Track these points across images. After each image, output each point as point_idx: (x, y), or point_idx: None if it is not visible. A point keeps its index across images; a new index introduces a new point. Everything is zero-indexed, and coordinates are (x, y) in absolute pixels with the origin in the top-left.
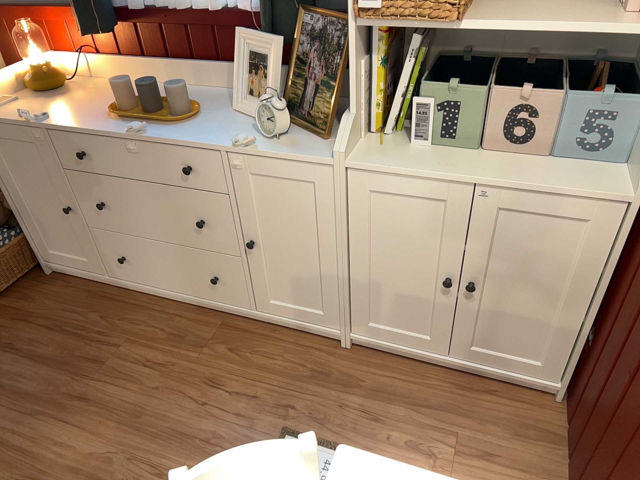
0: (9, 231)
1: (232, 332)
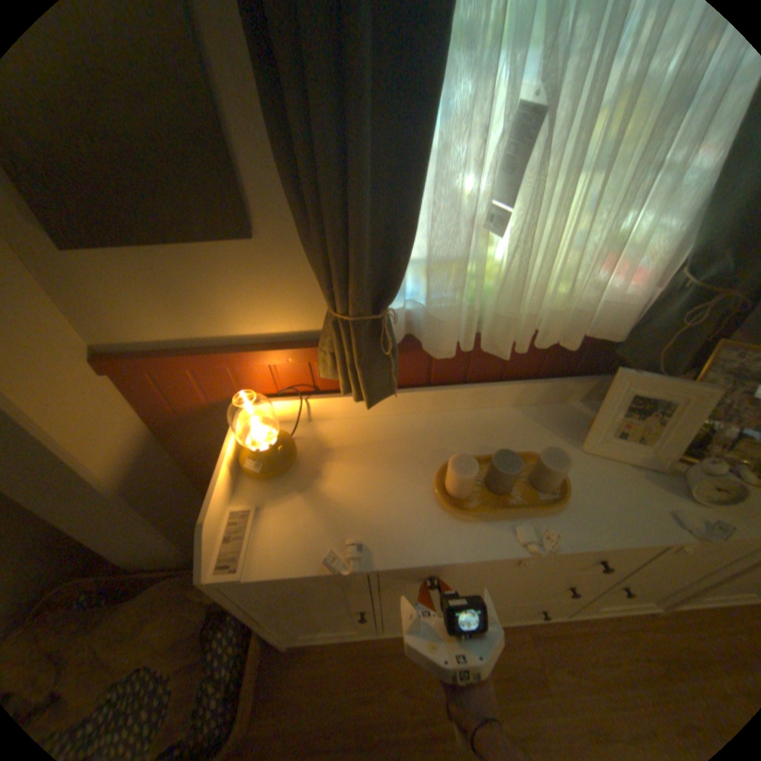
0: (215, 639)
1: (552, 648)
